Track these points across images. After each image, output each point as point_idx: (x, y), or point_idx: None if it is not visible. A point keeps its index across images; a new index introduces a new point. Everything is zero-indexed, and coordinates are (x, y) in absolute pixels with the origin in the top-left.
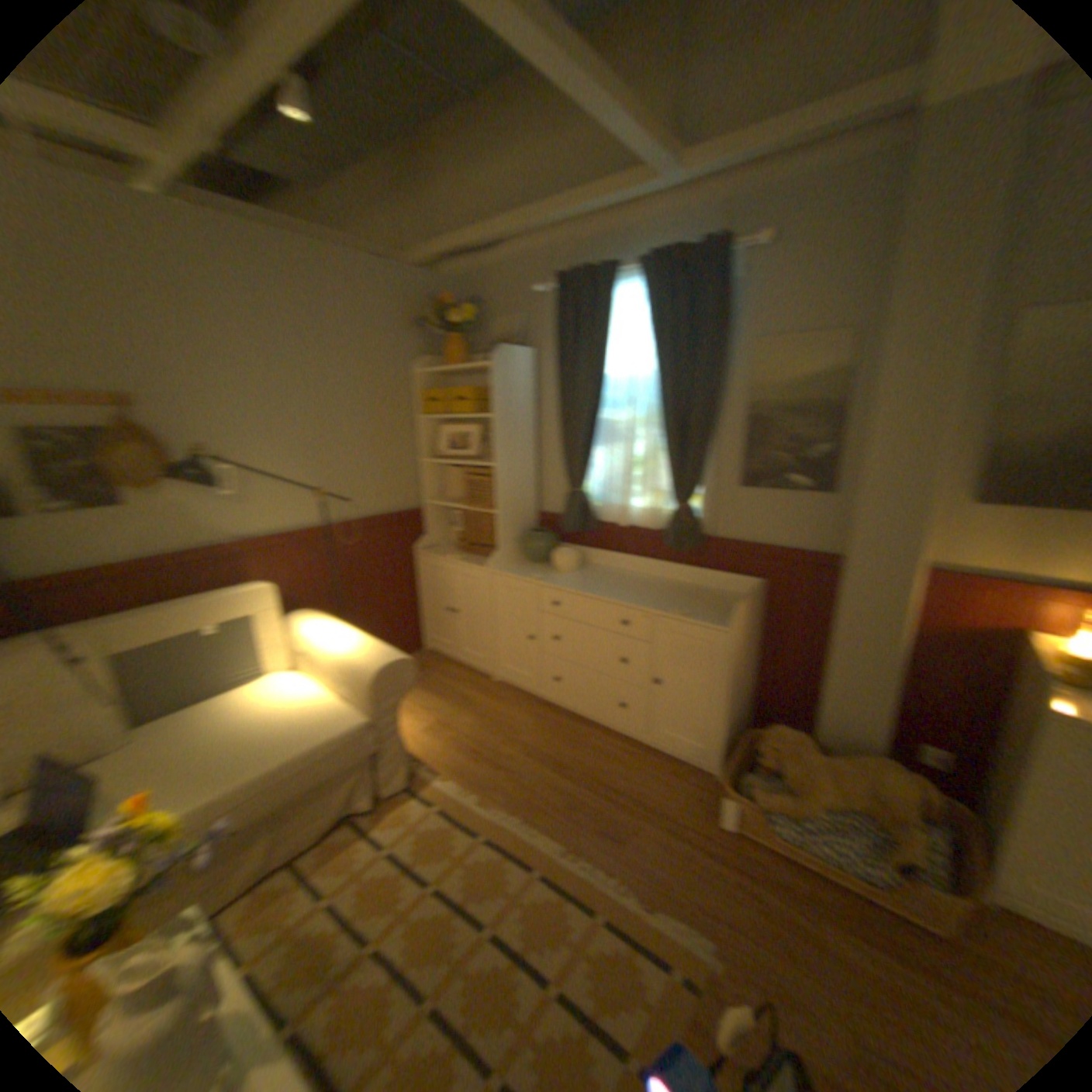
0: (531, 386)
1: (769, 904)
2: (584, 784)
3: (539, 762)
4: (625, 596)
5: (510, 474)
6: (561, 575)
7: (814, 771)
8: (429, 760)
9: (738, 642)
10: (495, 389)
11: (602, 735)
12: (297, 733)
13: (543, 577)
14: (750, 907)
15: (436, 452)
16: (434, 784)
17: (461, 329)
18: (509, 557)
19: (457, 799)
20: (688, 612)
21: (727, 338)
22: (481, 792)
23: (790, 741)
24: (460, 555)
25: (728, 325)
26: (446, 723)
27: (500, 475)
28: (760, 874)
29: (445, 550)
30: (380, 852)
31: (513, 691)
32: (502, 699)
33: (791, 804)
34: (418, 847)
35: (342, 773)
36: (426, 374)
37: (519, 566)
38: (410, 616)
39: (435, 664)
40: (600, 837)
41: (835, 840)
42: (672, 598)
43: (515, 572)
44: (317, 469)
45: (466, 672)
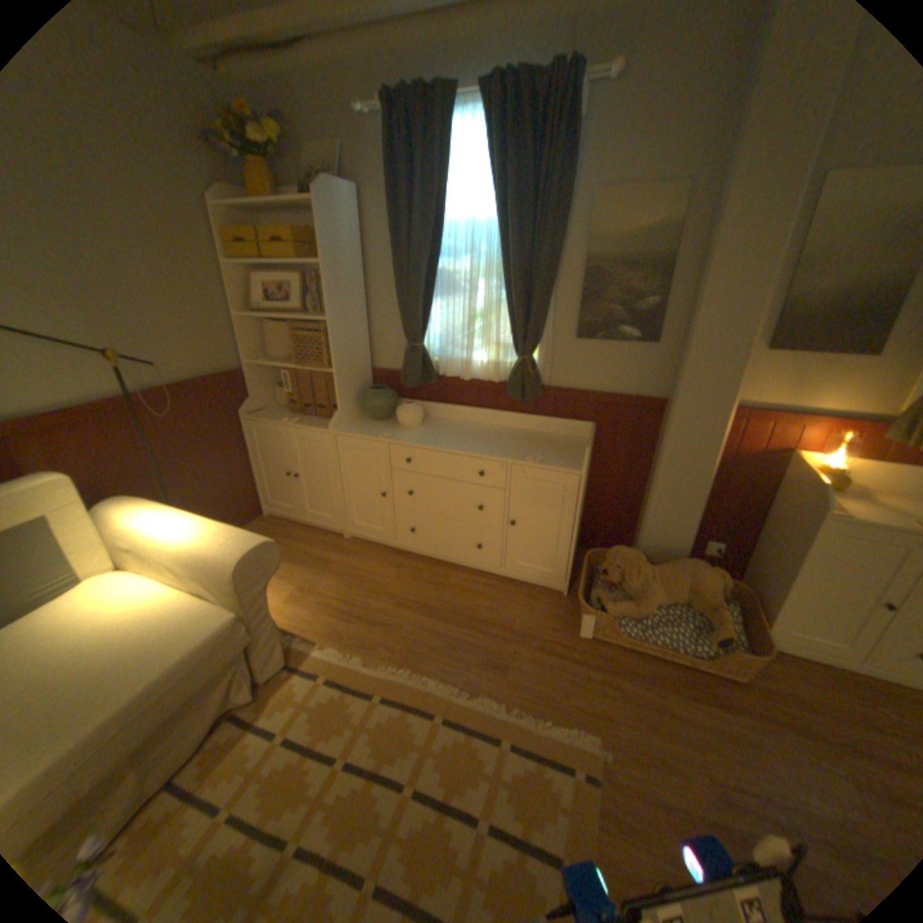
0: (354, 228)
1: (627, 691)
2: (455, 622)
3: (409, 610)
4: (476, 448)
5: (342, 328)
6: (406, 431)
7: (646, 578)
8: (297, 631)
9: (584, 481)
10: (312, 230)
11: (459, 573)
12: (144, 651)
13: (391, 435)
14: (615, 698)
15: (245, 303)
16: (309, 655)
17: (260, 150)
18: (348, 417)
19: (338, 665)
20: (541, 459)
21: (570, 183)
22: (360, 651)
23: (628, 557)
24: (290, 417)
25: (572, 169)
26: (305, 589)
27: (331, 329)
28: (614, 667)
29: (271, 413)
30: (270, 741)
31: (365, 545)
32: (356, 554)
33: (631, 607)
34: (311, 724)
35: (210, 676)
36: (221, 207)
37: (360, 425)
38: (240, 485)
39: (276, 529)
40: (482, 668)
41: (668, 629)
42: (518, 446)
43: (358, 432)
44: (92, 324)
45: (312, 532)
